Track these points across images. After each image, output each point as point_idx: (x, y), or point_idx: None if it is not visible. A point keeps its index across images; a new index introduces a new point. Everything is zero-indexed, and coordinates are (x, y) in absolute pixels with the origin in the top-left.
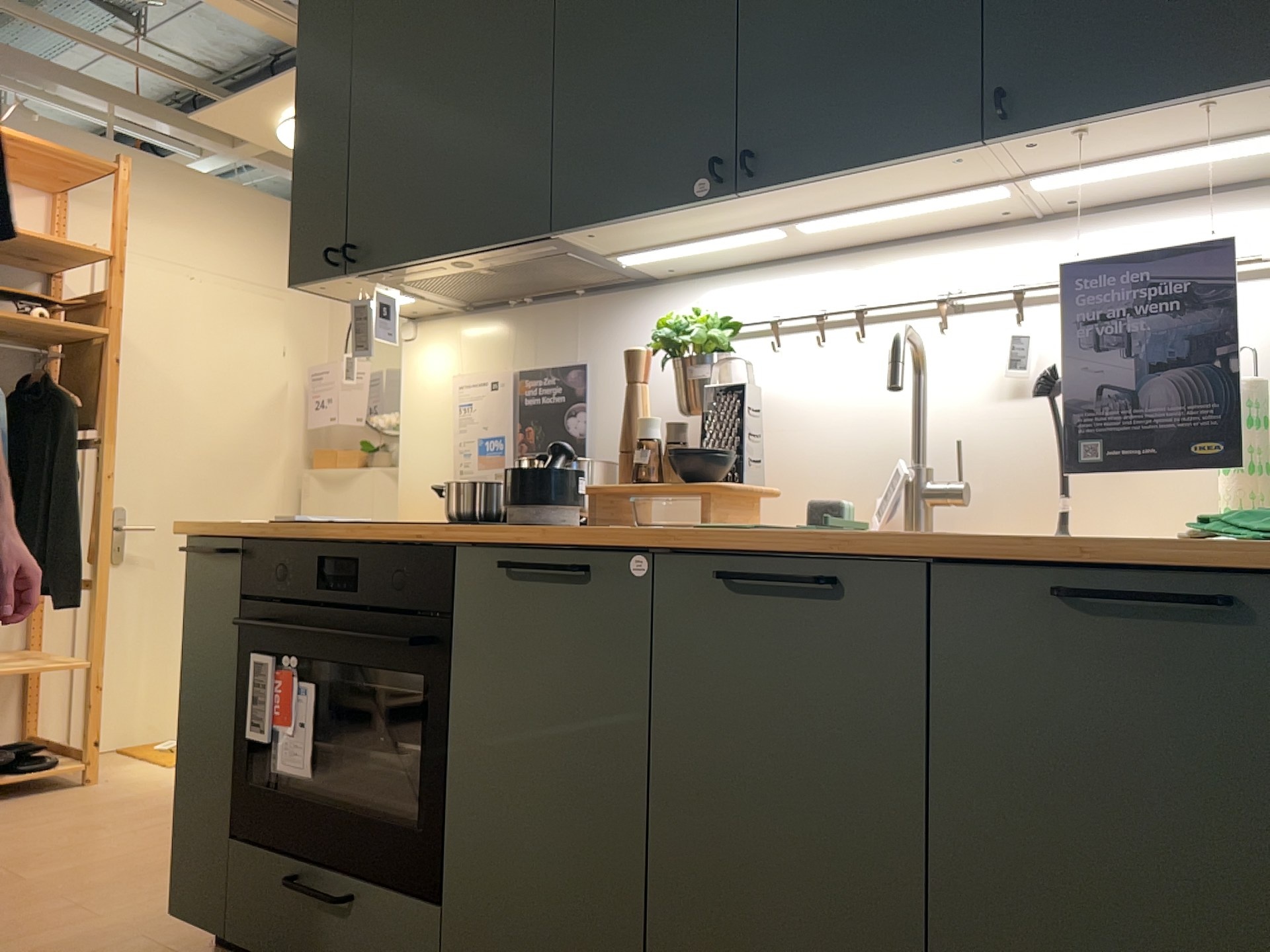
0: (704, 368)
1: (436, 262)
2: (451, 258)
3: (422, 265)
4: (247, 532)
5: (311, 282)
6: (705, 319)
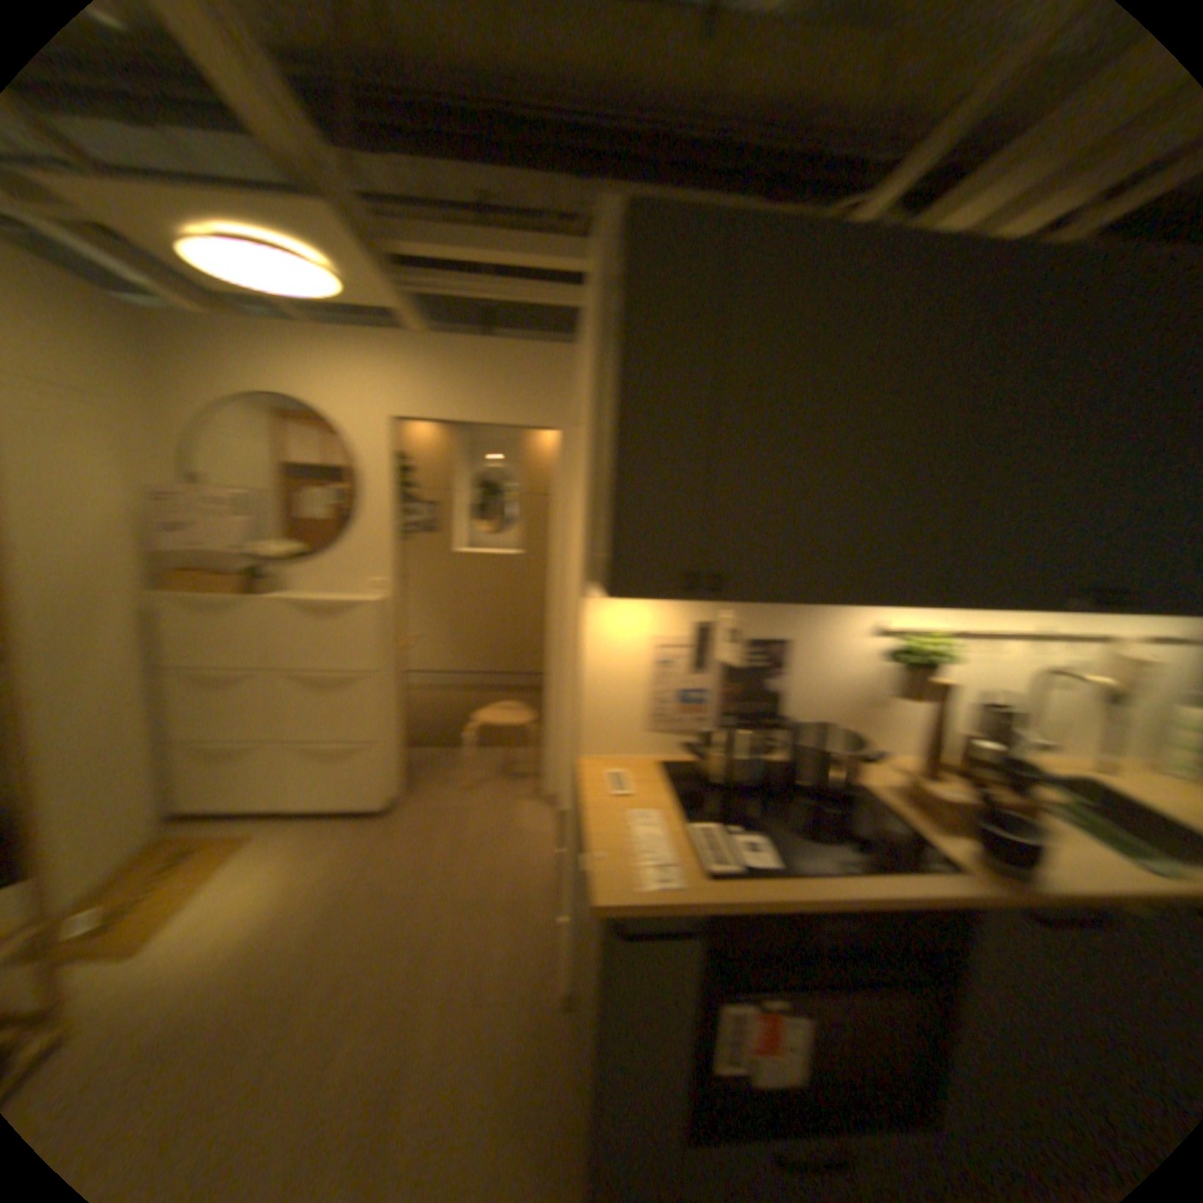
0: (945, 677)
1: (809, 602)
2: (830, 603)
3: (790, 602)
4: (711, 903)
5: (639, 594)
6: (952, 645)
